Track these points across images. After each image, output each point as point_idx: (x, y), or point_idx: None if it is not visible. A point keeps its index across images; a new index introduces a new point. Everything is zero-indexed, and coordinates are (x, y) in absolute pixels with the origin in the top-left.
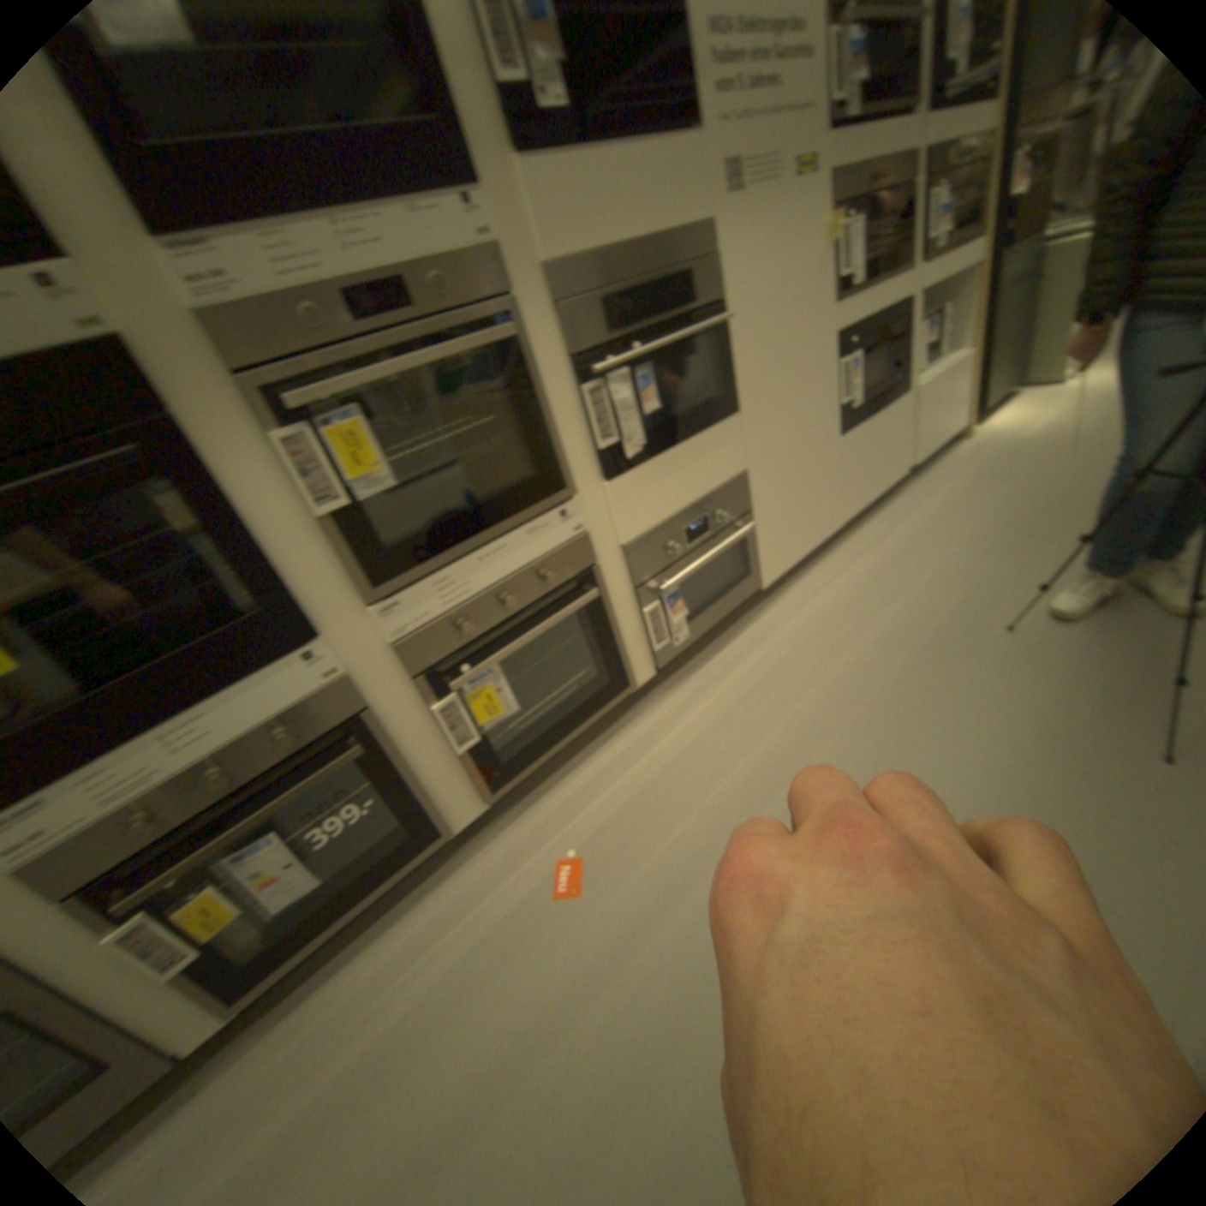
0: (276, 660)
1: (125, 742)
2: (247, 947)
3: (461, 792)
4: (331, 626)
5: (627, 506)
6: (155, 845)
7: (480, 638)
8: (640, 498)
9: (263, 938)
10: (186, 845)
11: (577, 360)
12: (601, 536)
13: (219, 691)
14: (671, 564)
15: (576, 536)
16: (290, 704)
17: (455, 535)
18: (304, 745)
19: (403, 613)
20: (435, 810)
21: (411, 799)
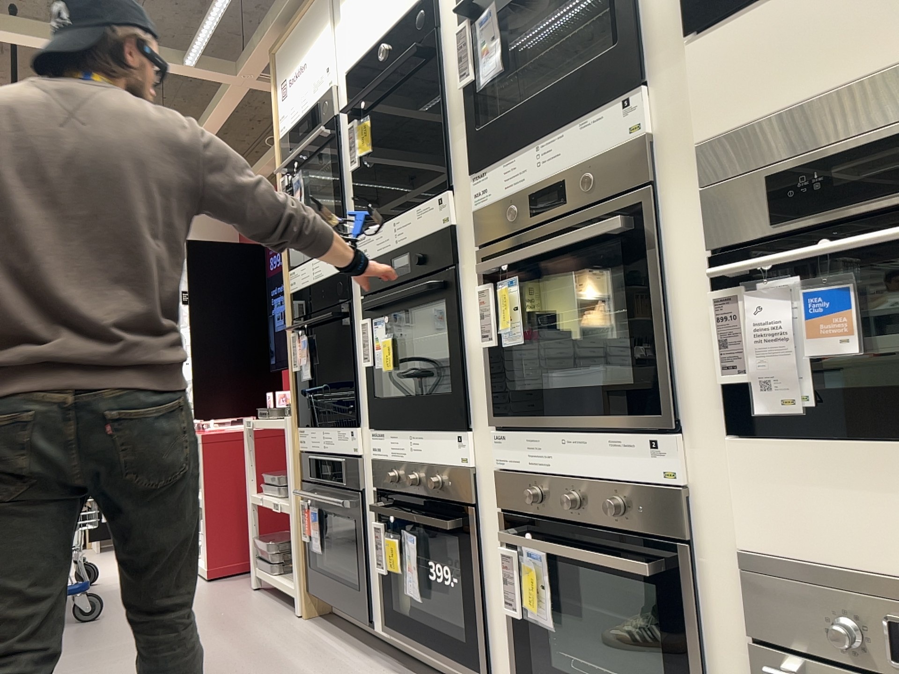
0: (447, 430)
1: (401, 429)
2: (409, 606)
3: (506, 657)
4: (476, 429)
5: (752, 491)
6: (396, 494)
7: (551, 521)
8: (782, 494)
9: (412, 609)
10: (400, 505)
11: (711, 262)
12: (709, 512)
13: (427, 429)
14: (846, 669)
15: (664, 485)
16: (444, 464)
17: (549, 406)
18: (442, 497)
19: (504, 449)
20: (490, 647)
21: (473, 610)
